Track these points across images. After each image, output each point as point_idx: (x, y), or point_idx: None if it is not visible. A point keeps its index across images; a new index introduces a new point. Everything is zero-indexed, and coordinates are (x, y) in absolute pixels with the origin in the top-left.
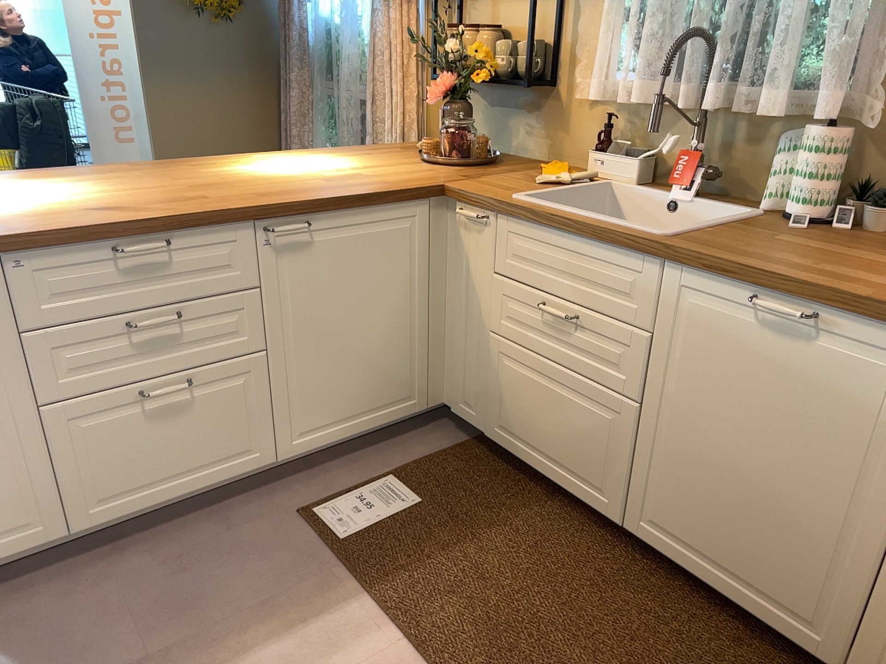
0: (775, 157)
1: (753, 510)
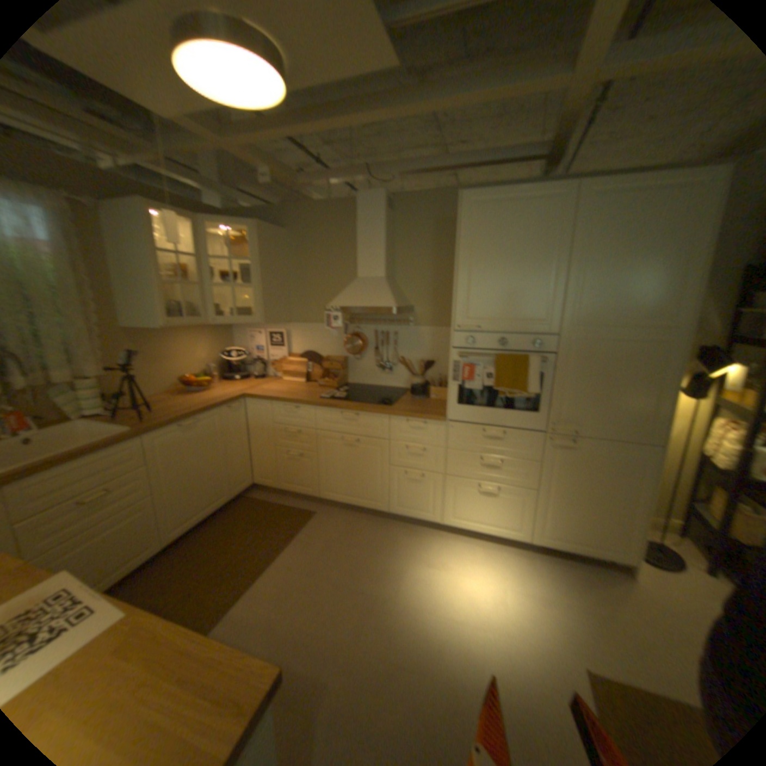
0: (53, 402)
1: (202, 486)
